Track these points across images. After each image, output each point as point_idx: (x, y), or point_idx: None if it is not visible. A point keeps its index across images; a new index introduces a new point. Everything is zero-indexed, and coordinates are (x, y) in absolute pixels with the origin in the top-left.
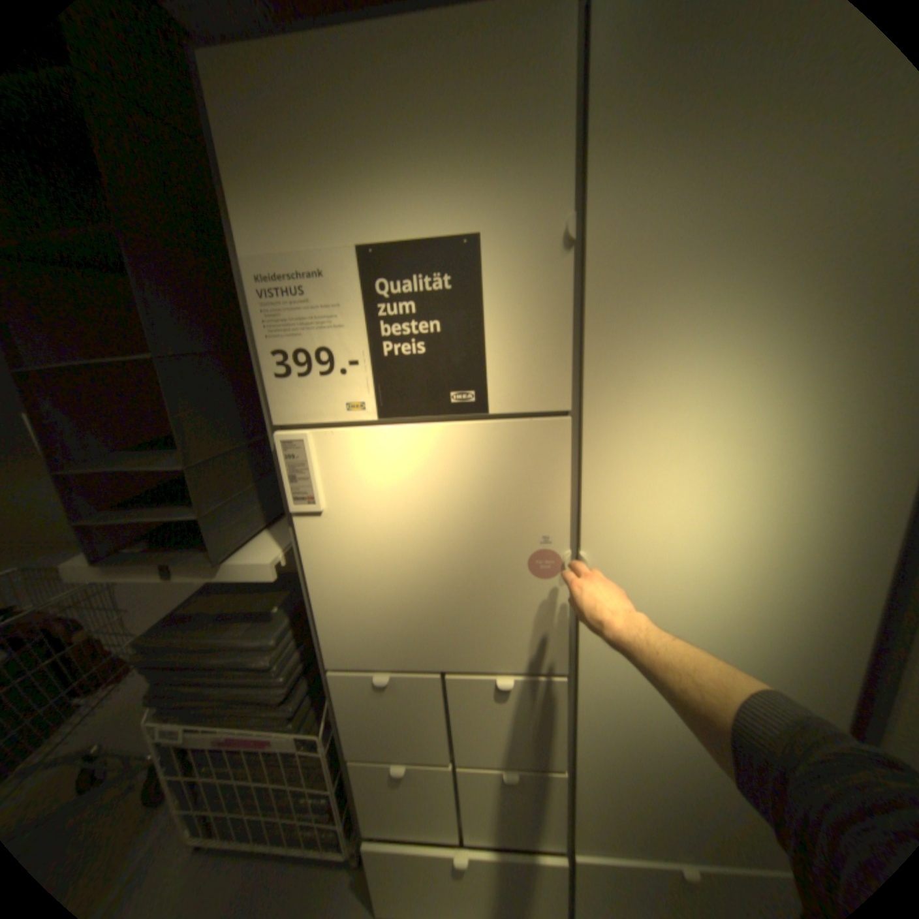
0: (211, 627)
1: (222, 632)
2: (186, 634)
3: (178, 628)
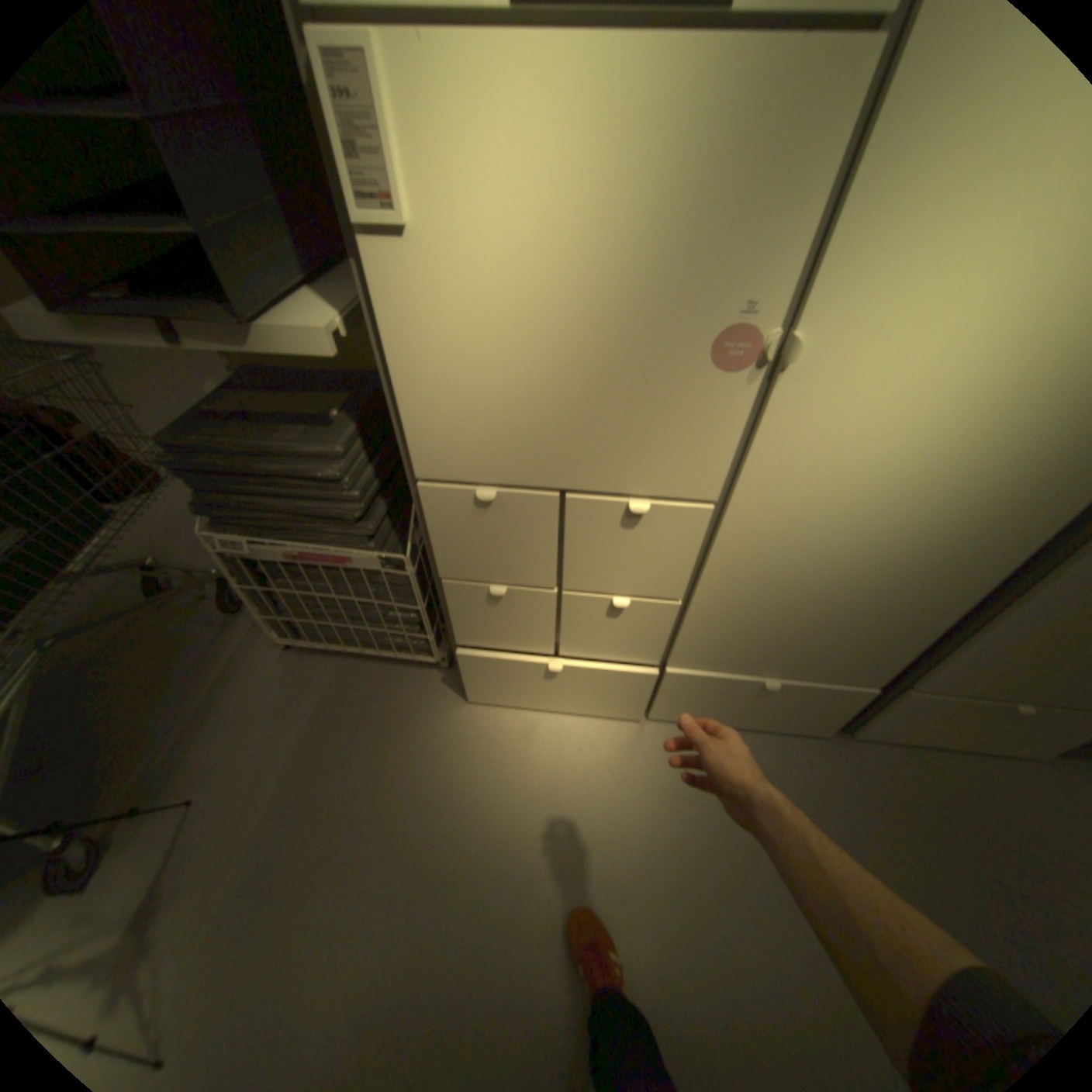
0: (256, 428)
1: (272, 434)
2: (224, 433)
3: (212, 427)
